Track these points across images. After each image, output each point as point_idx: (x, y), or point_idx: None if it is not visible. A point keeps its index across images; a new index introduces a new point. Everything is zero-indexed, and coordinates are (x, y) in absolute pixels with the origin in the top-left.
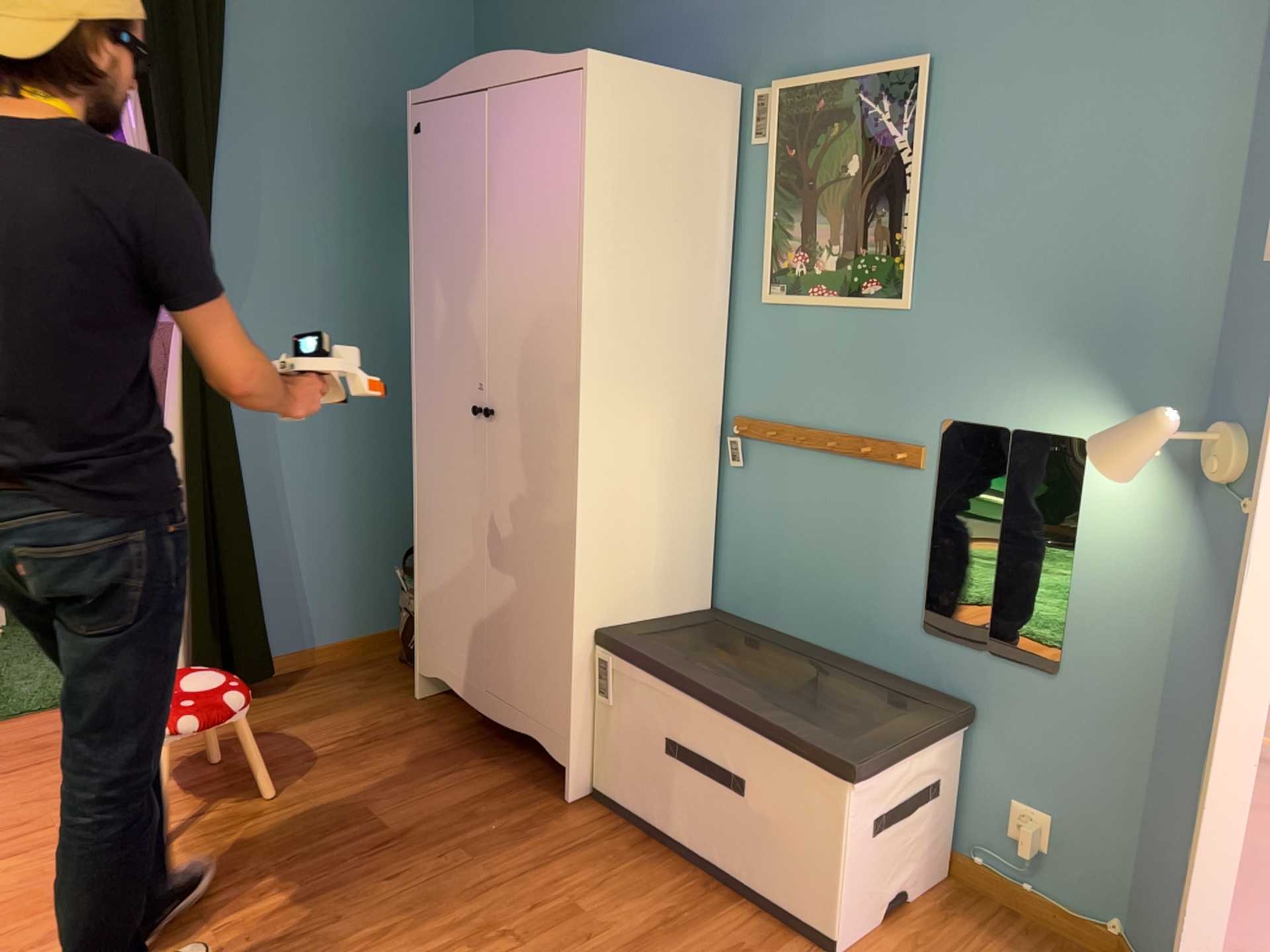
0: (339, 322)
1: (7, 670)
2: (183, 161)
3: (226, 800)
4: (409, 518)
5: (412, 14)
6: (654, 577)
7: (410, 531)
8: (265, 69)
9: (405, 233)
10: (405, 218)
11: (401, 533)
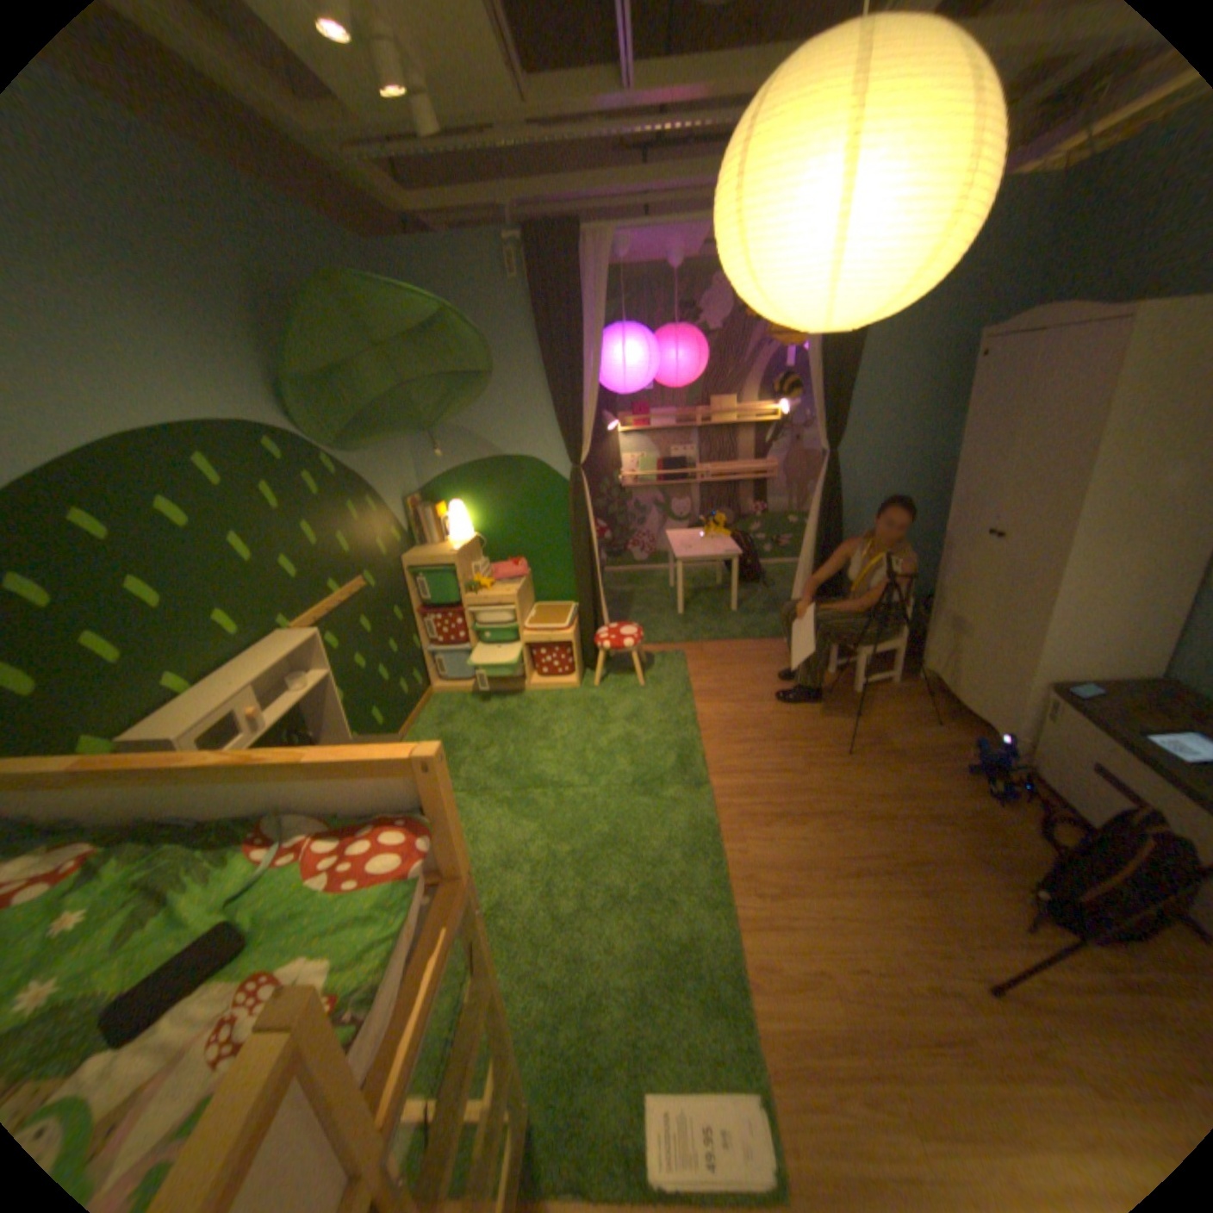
0: (909, 466)
1: (730, 621)
2: (837, 390)
3: (816, 706)
4: (934, 577)
5: (996, 261)
6: (1111, 657)
7: (933, 585)
8: (889, 325)
9: (963, 408)
10: (965, 399)
11: (927, 585)
